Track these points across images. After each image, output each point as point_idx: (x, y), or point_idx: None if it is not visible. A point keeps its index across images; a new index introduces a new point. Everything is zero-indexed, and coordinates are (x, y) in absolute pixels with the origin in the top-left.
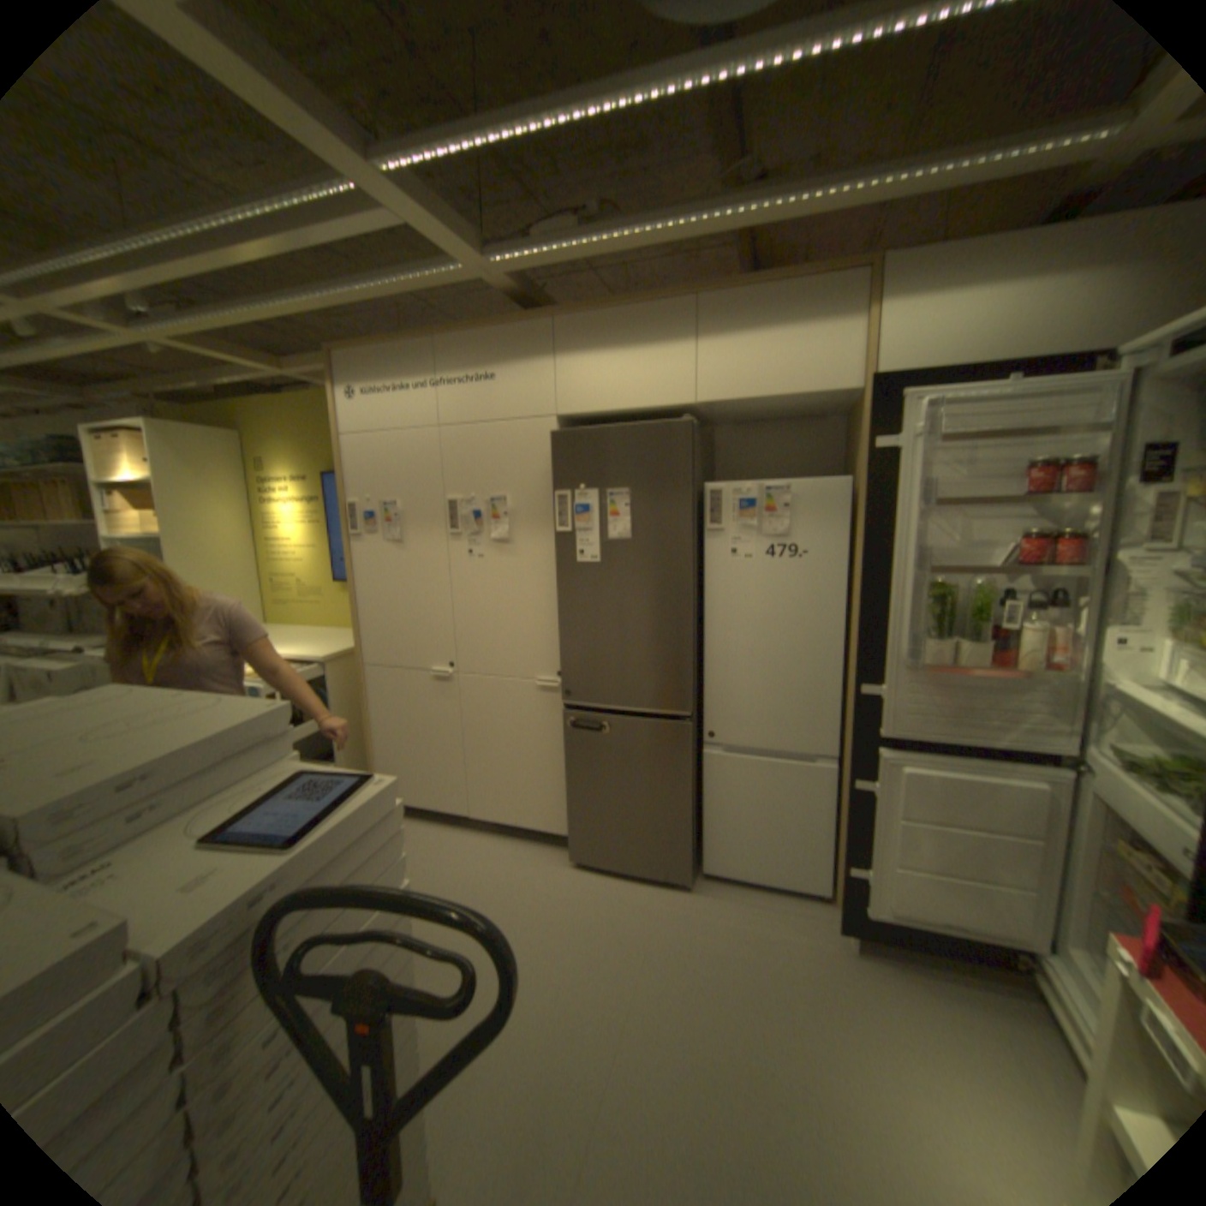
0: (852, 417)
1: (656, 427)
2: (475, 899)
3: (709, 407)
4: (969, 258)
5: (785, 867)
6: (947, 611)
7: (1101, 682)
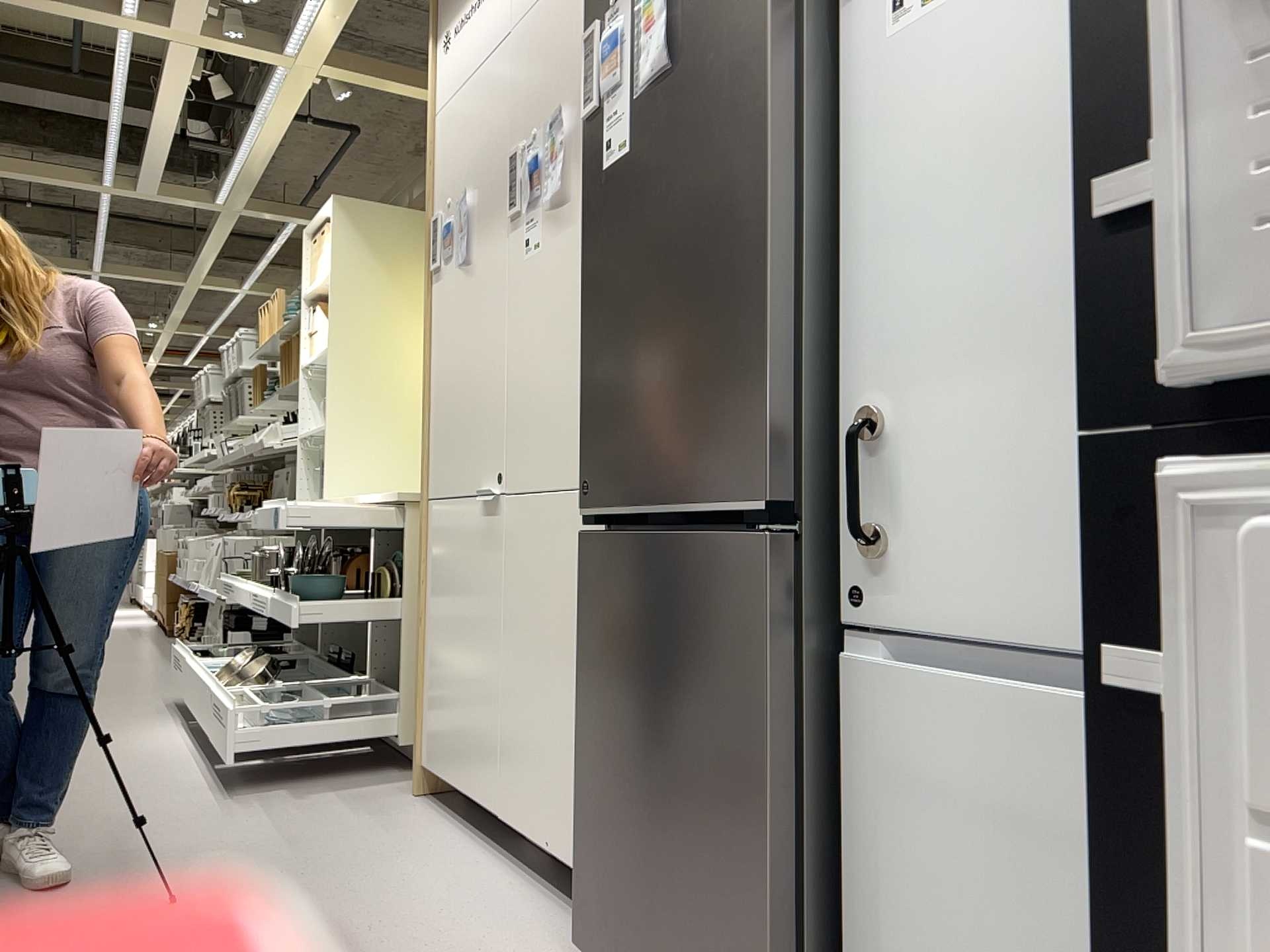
0: None
1: None
2: (359, 941)
3: None
4: None
5: None
6: None
7: None
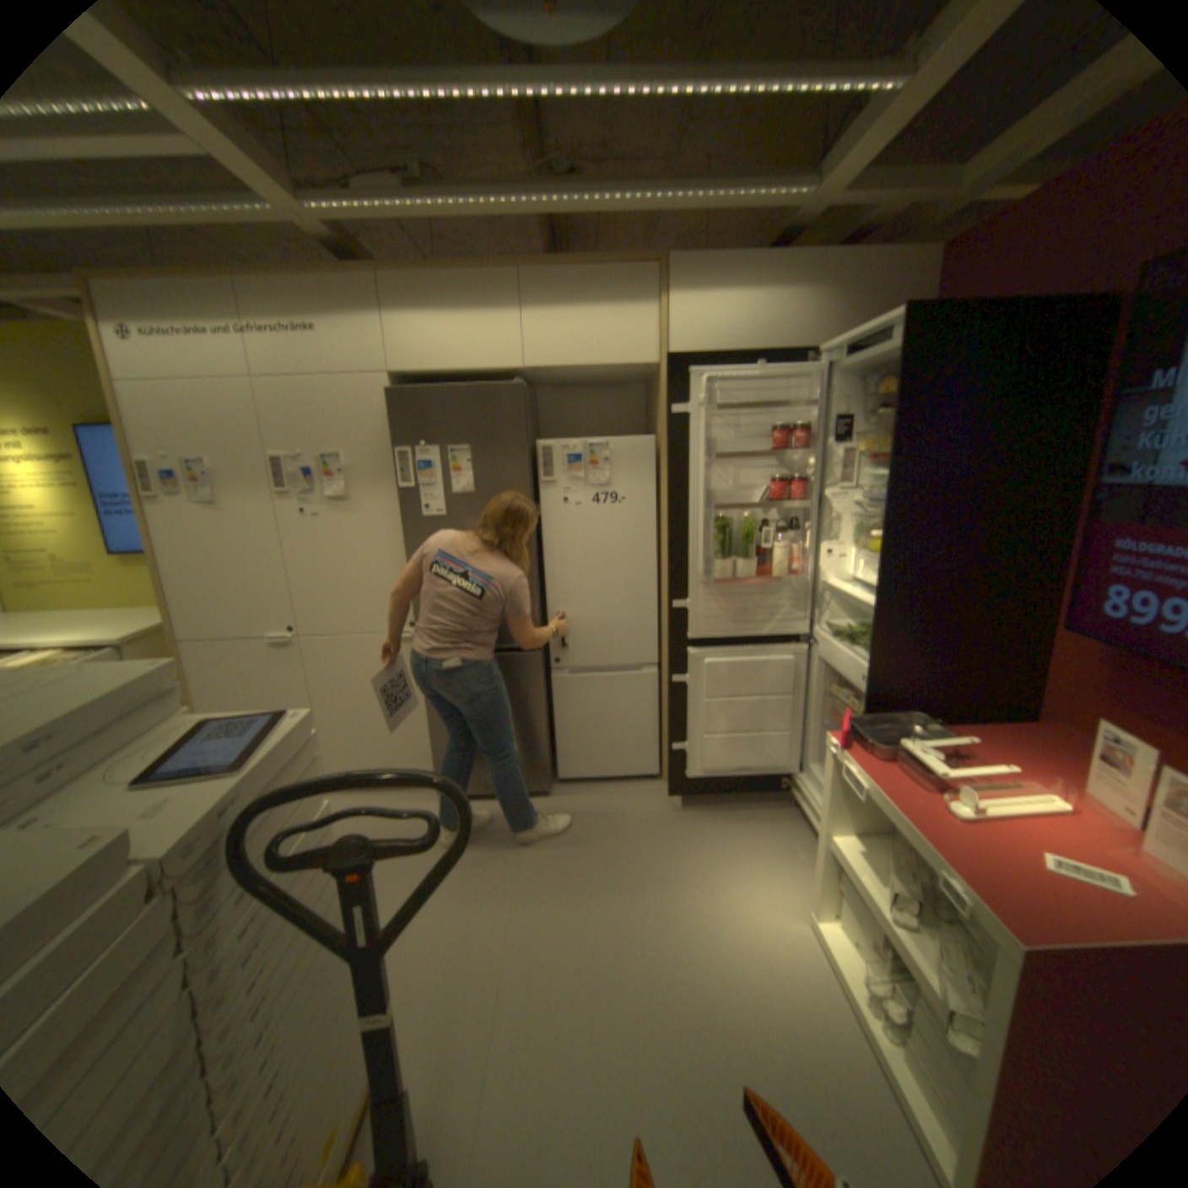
0: (650, 386)
1: (491, 388)
2: None
3: (535, 371)
4: (728, 267)
5: (623, 758)
6: (726, 539)
7: (819, 581)
